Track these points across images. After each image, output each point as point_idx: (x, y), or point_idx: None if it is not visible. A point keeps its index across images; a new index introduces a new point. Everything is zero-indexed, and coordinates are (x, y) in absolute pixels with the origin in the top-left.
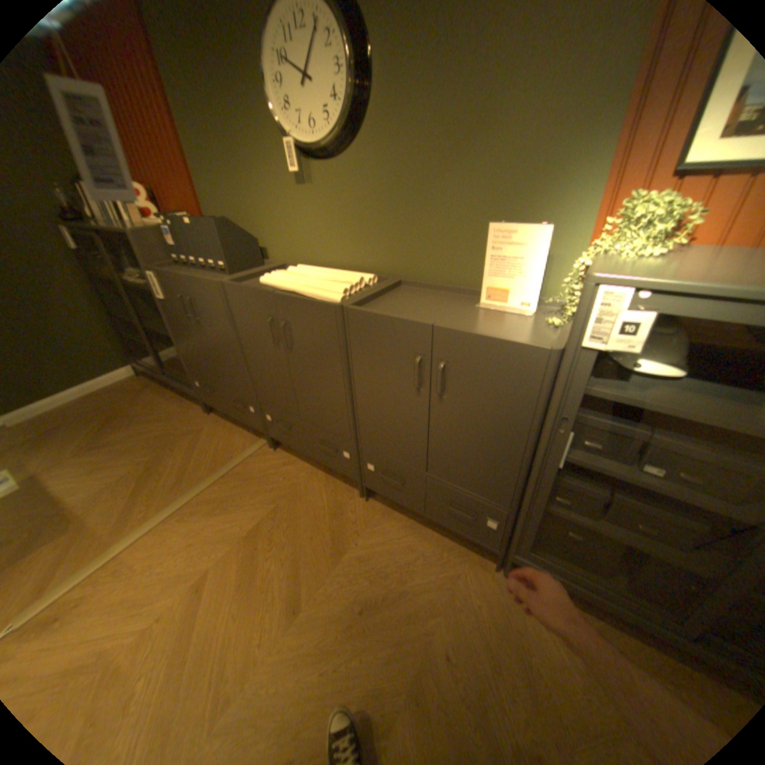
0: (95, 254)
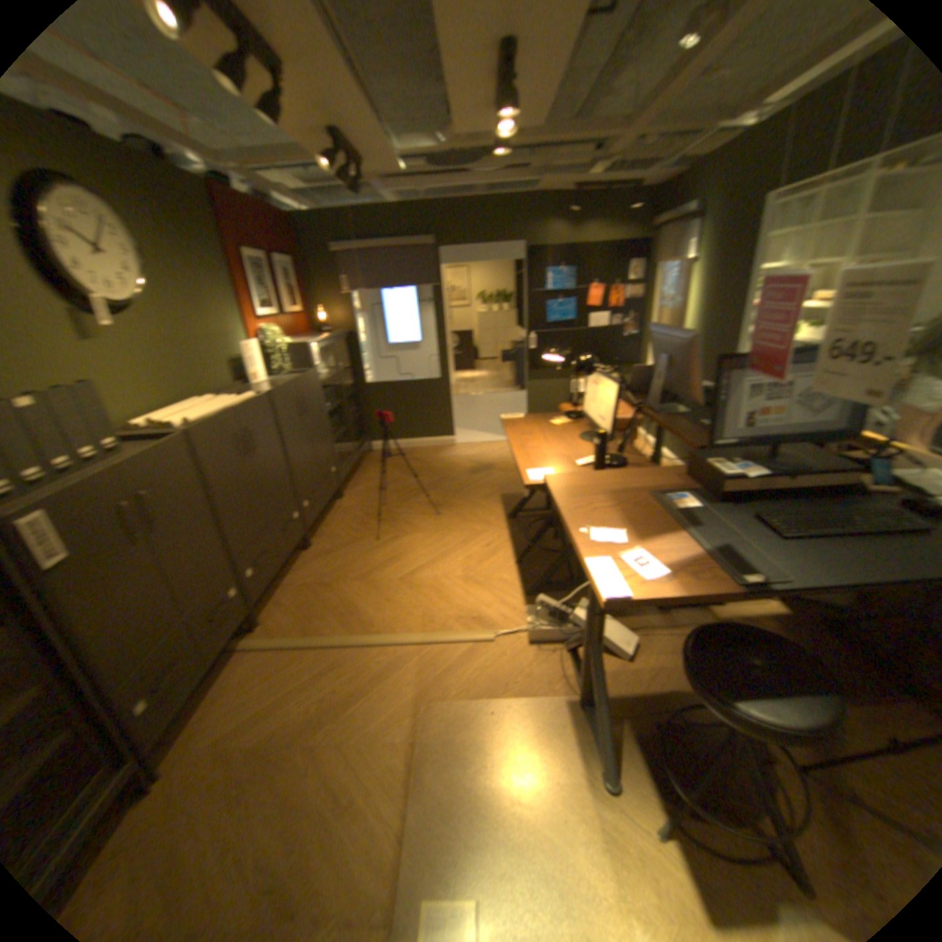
0: None
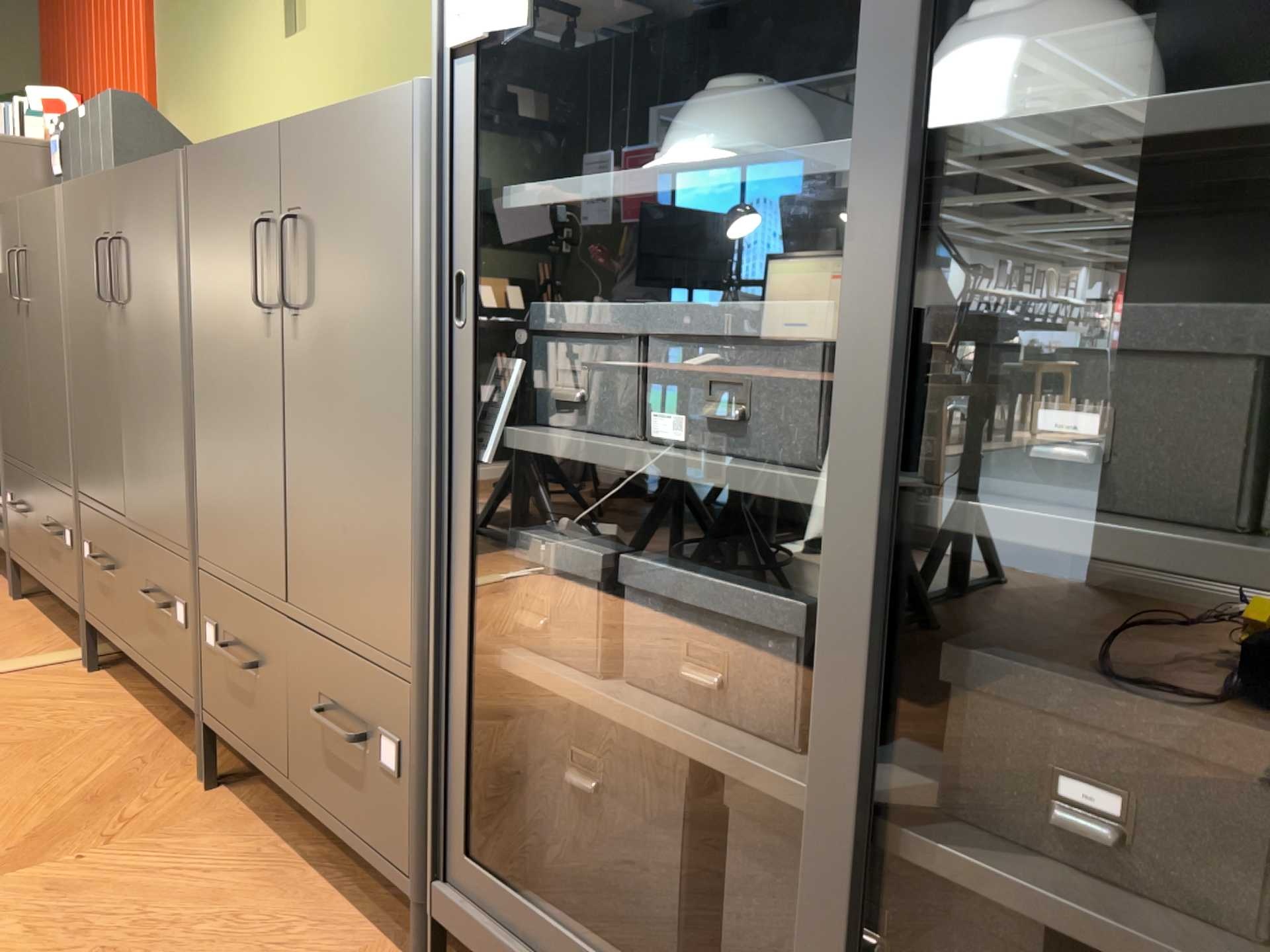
0: None
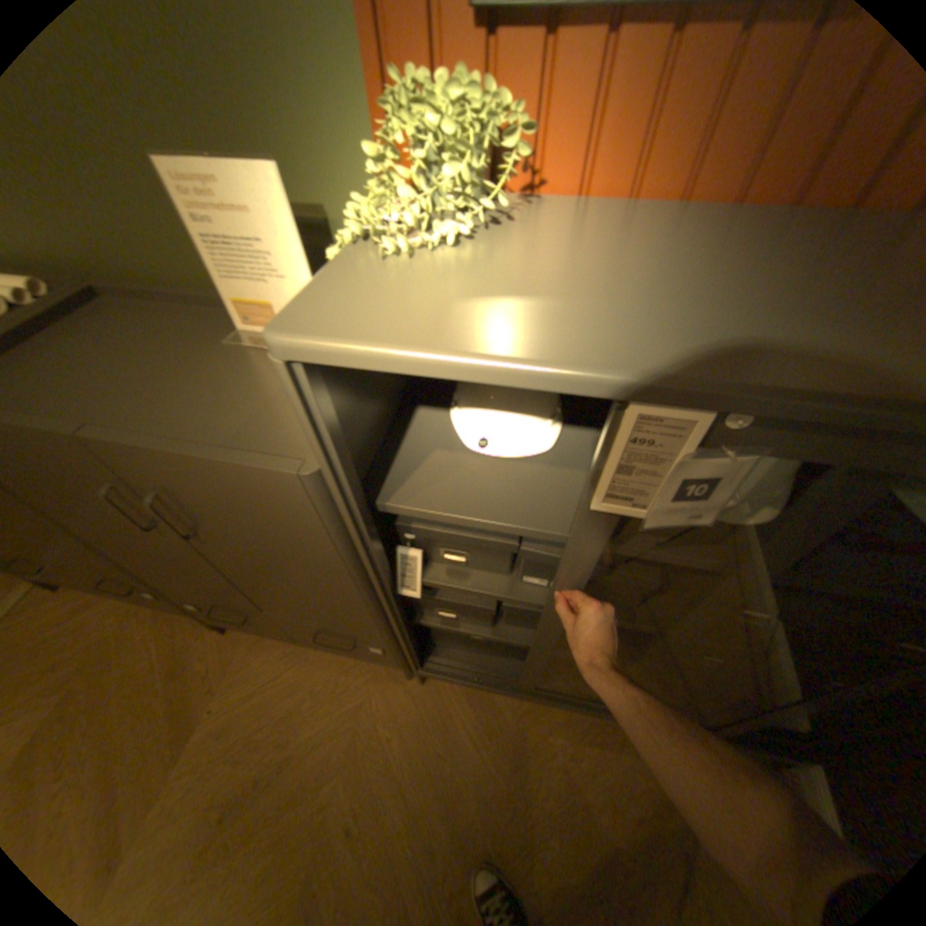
0: None
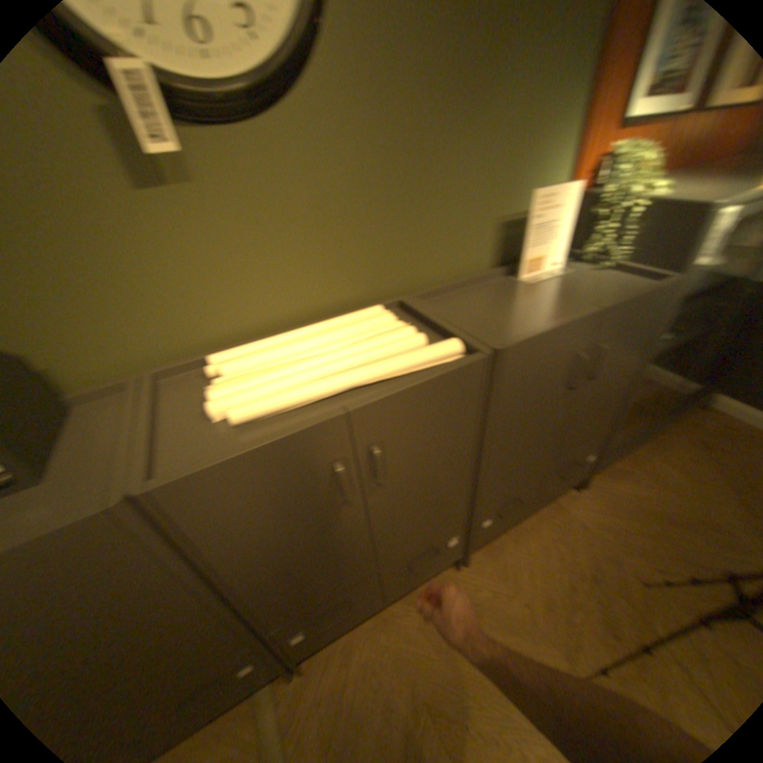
0: None
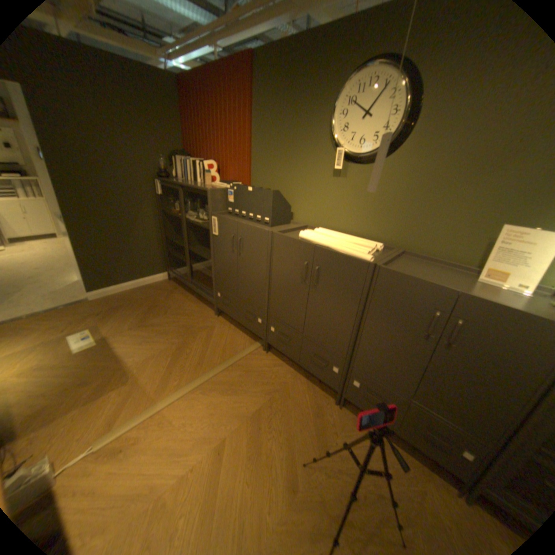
0: (170, 199)
